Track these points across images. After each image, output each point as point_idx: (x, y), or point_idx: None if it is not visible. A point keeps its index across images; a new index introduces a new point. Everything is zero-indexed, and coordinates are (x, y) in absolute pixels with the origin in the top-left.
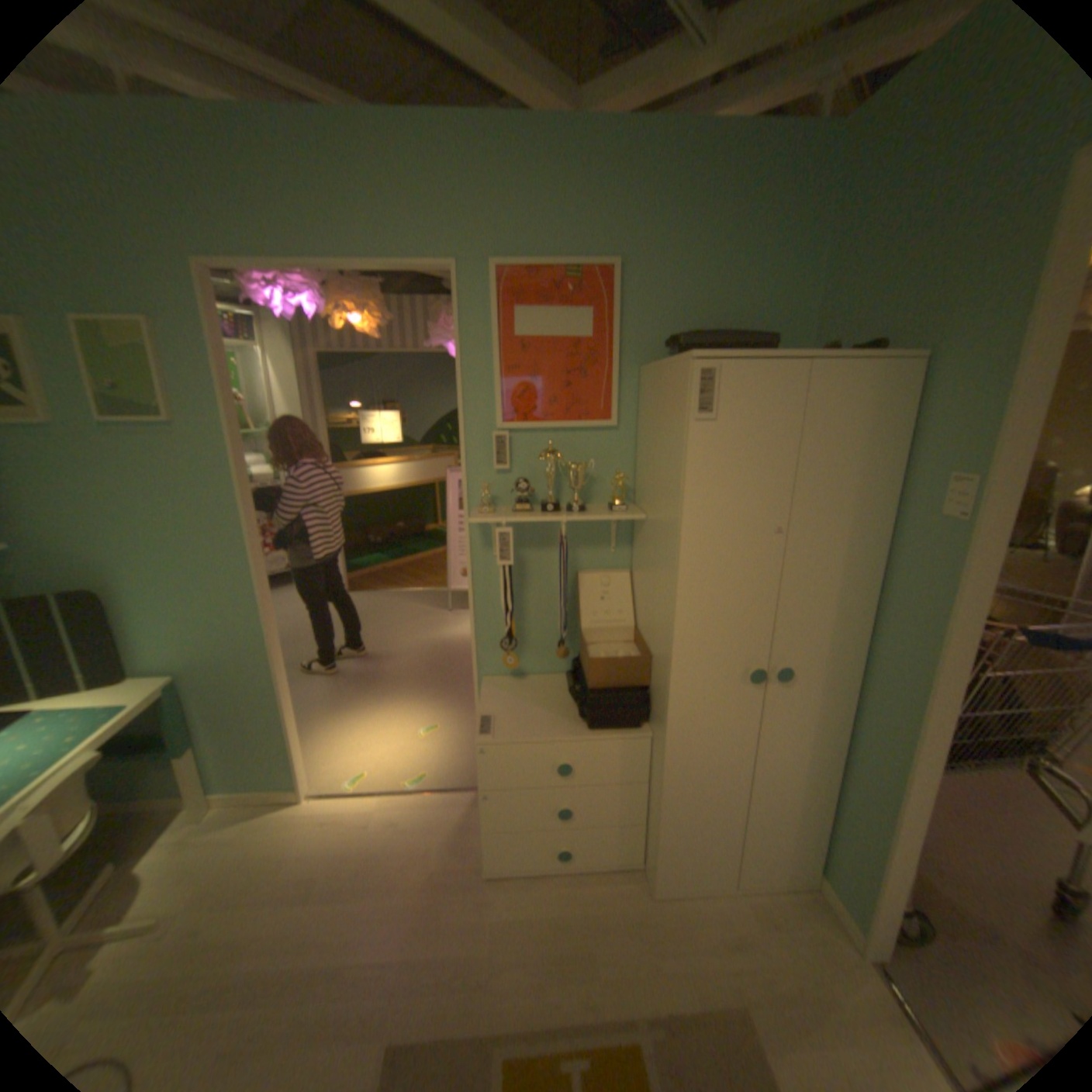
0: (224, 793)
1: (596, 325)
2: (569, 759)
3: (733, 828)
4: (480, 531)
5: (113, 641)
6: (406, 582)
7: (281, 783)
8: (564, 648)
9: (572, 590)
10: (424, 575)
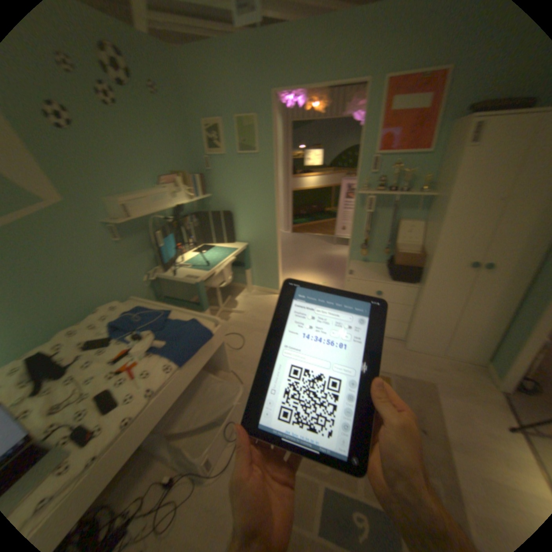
0: (256, 286)
1: (431, 102)
2: (380, 289)
3: (447, 328)
4: (359, 199)
5: (231, 229)
6: (314, 231)
7: (273, 286)
8: (386, 253)
9: (394, 228)
10: (322, 230)
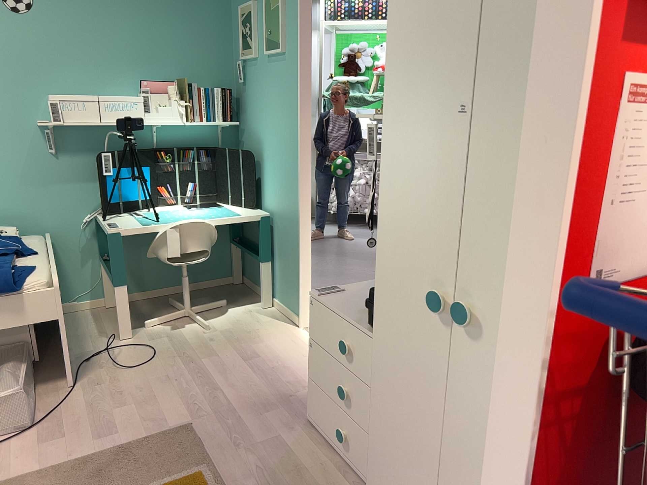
0: (279, 301)
1: None
2: (351, 341)
3: None
4: None
5: (260, 185)
6: None
7: (296, 308)
8: None
9: None
10: None
